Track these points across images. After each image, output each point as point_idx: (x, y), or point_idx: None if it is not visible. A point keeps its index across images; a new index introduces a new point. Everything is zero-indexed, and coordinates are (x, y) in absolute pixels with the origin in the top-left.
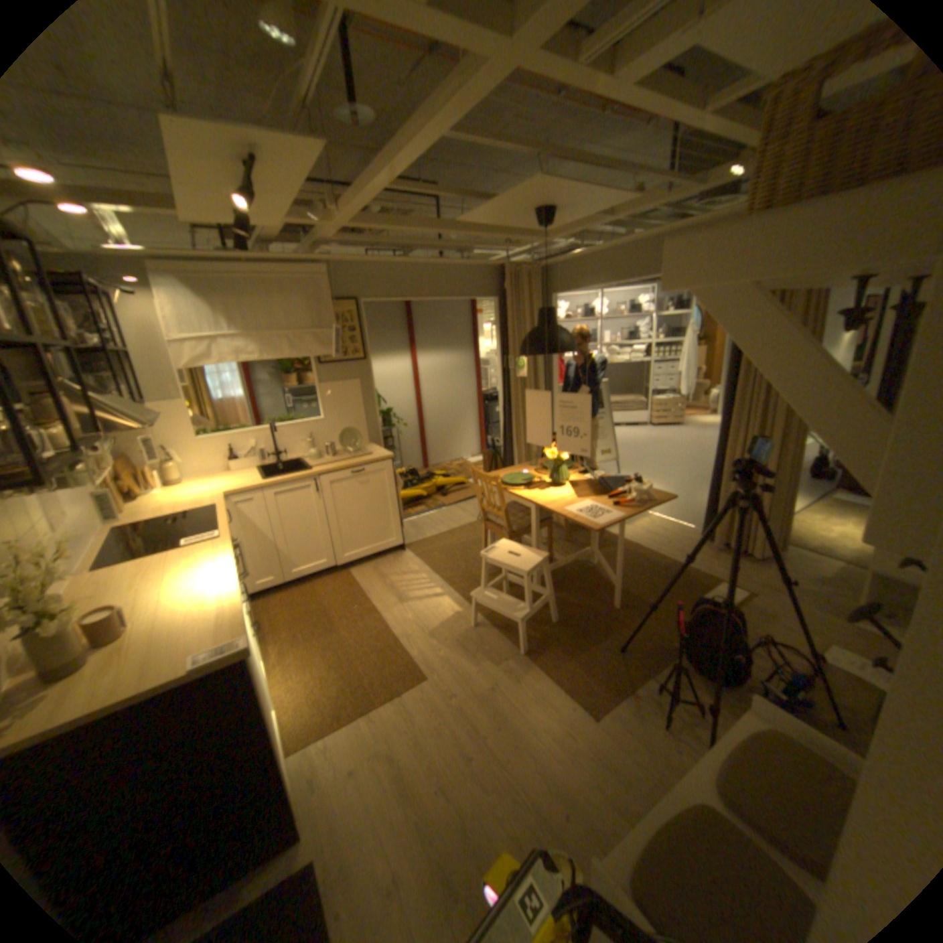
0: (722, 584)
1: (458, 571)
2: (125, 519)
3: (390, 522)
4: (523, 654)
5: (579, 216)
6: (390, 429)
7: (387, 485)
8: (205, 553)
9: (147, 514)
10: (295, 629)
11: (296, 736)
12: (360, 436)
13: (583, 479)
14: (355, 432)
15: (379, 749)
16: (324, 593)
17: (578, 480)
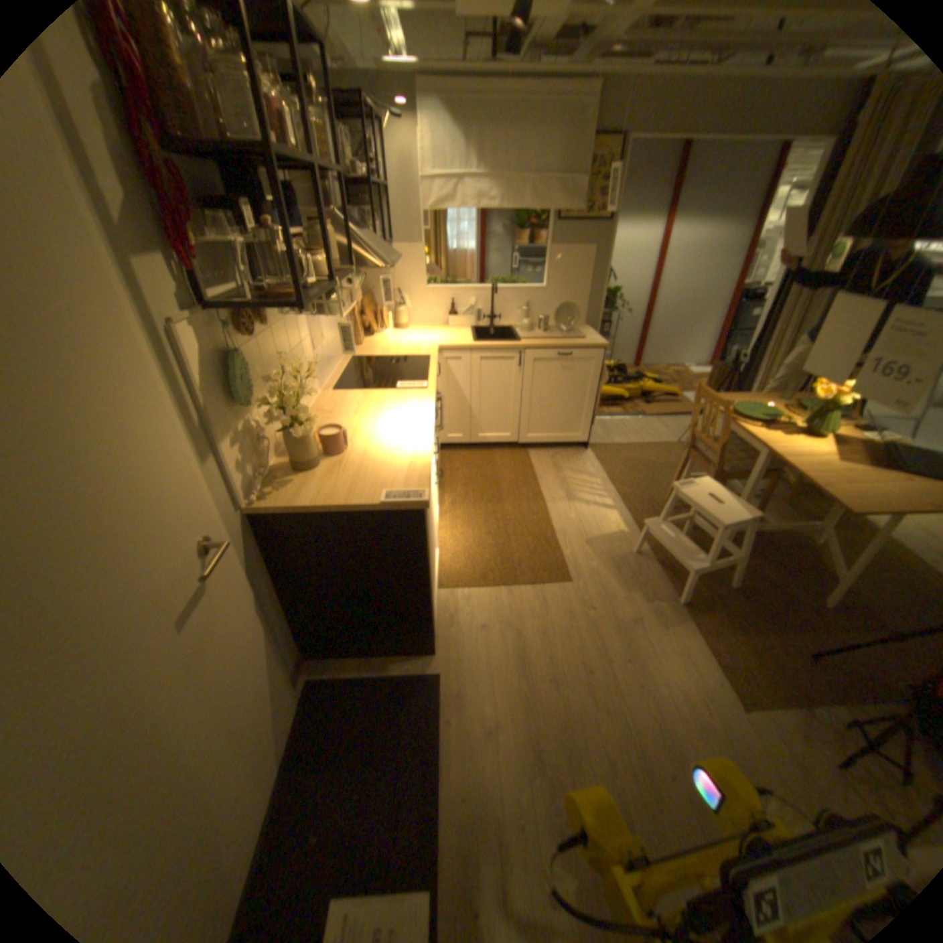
0: None
1: (637, 491)
2: (363, 352)
3: (580, 416)
4: (682, 604)
5: None
6: (610, 313)
7: (590, 376)
8: (413, 401)
9: (379, 351)
10: (469, 488)
11: (450, 577)
12: (577, 315)
13: (861, 437)
14: (574, 309)
15: (512, 620)
16: (500, 465)
17: (850, 437)
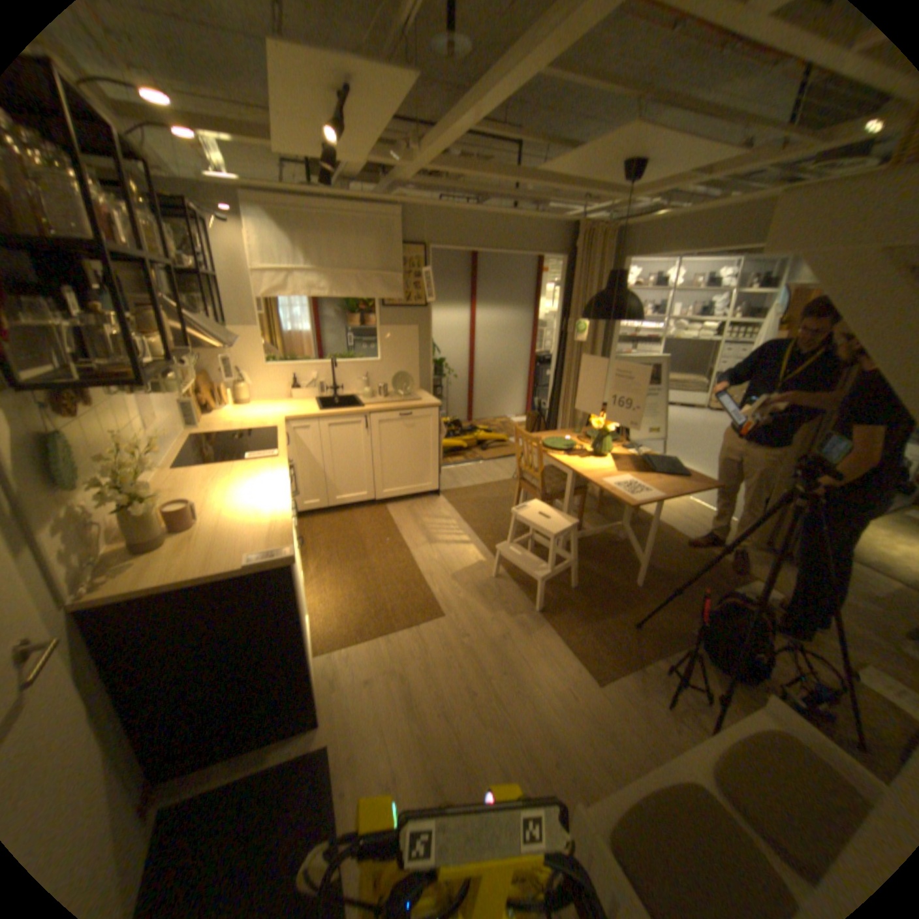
0: (757, 582)
1: (487, 524)
2: (201, 429)
3: (429, 467)
4: (538, 611)
5: (672, 172)
6: (440, 379)
7: (431, 432)
8: (265, 469)
9: (220, 427)
10: (333, 550)
11: (324, 642)
12: (412, 382)
13: (627, 453)
14: (408, 377)
15: (394, 667)
16: (362, 522)
17: (621, 454)
